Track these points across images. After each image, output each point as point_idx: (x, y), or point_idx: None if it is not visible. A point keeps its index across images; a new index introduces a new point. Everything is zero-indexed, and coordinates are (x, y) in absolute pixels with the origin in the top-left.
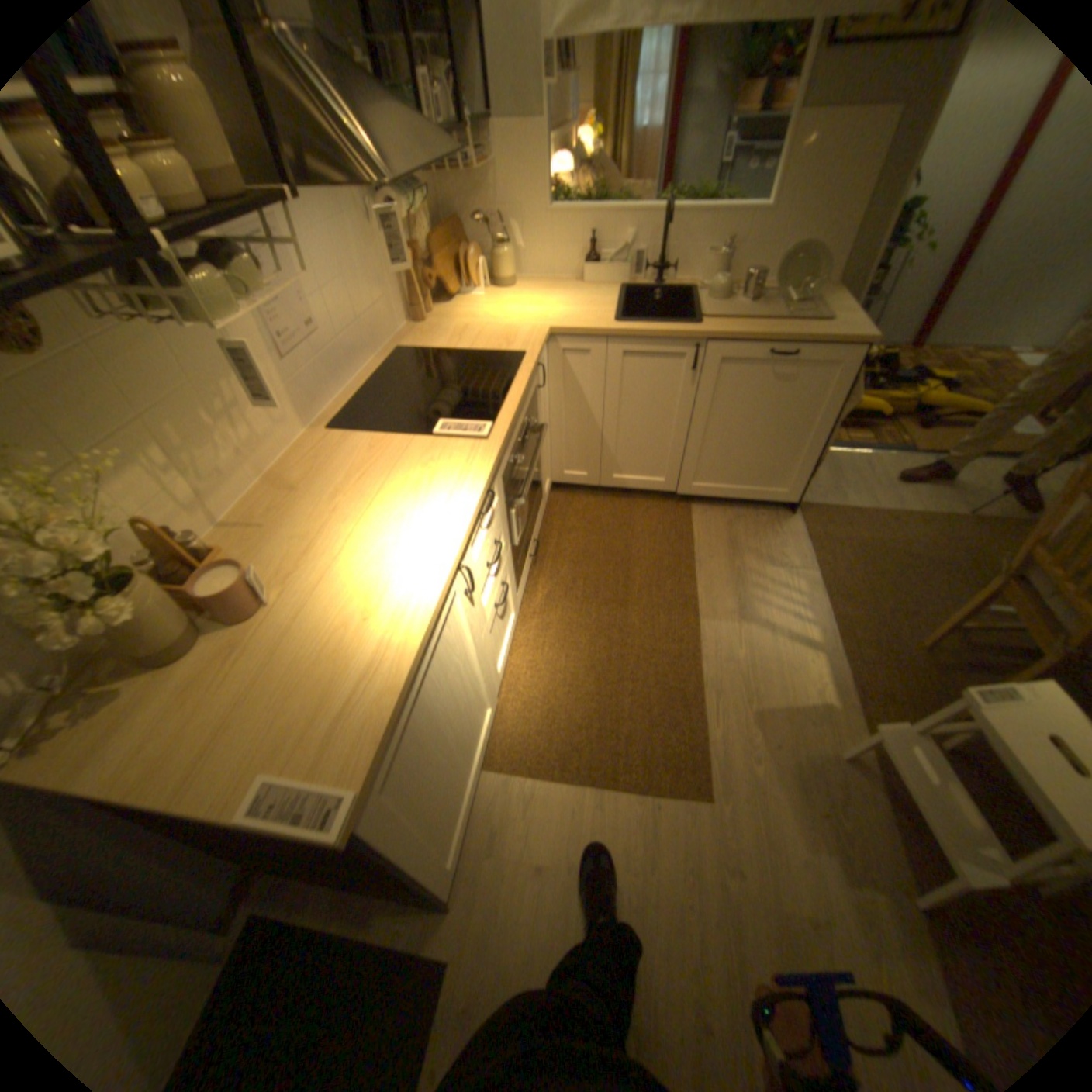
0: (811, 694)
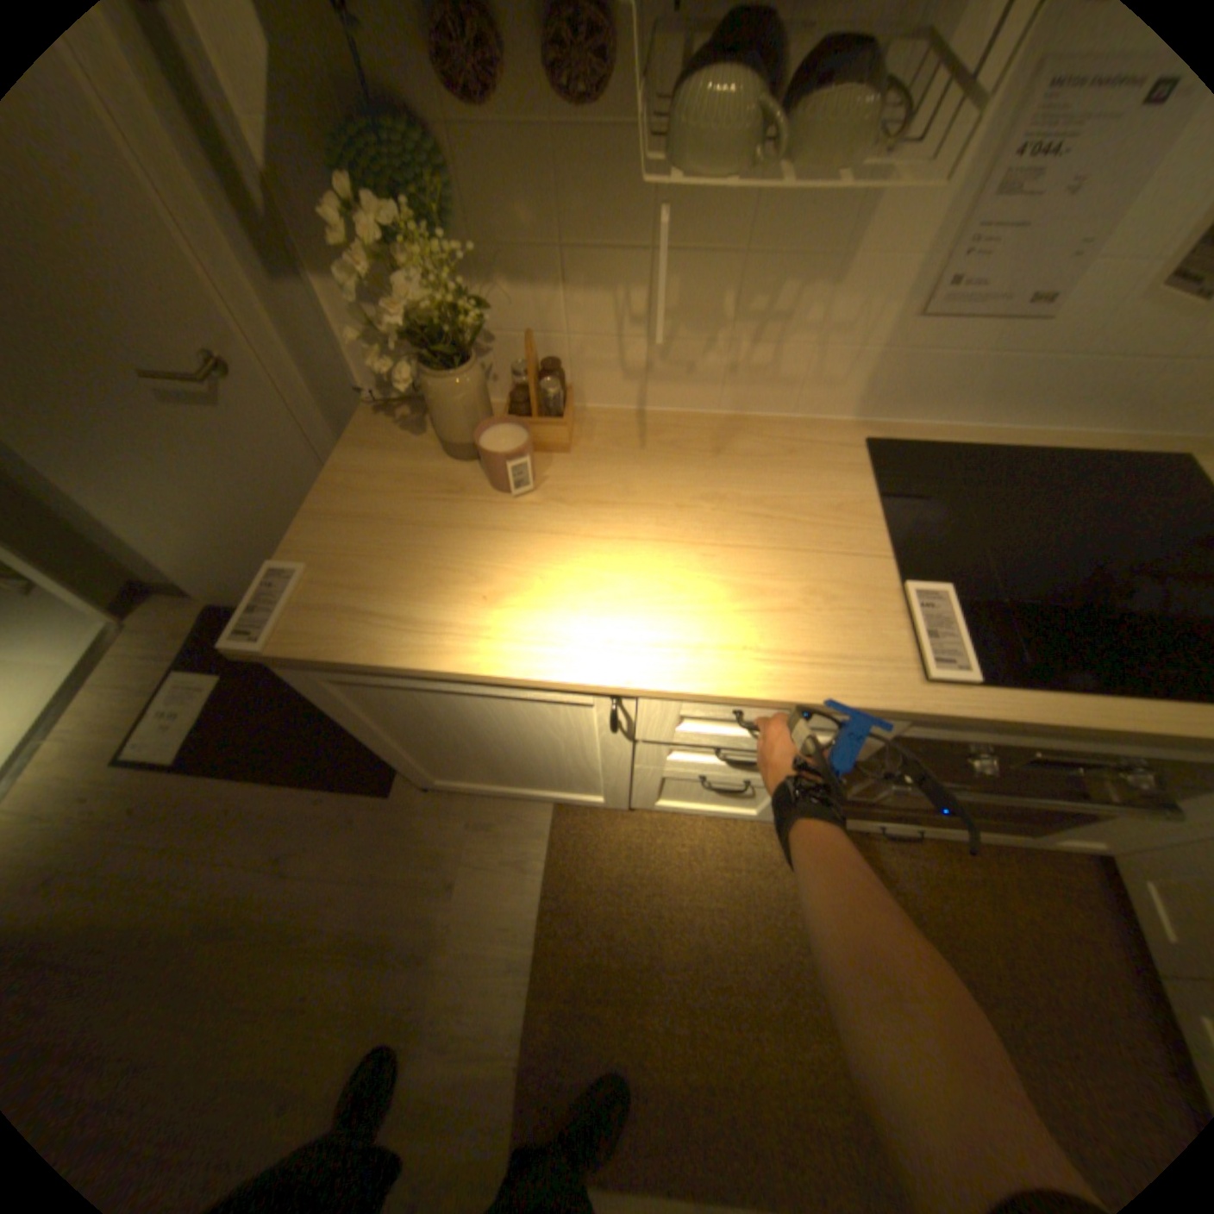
0: None
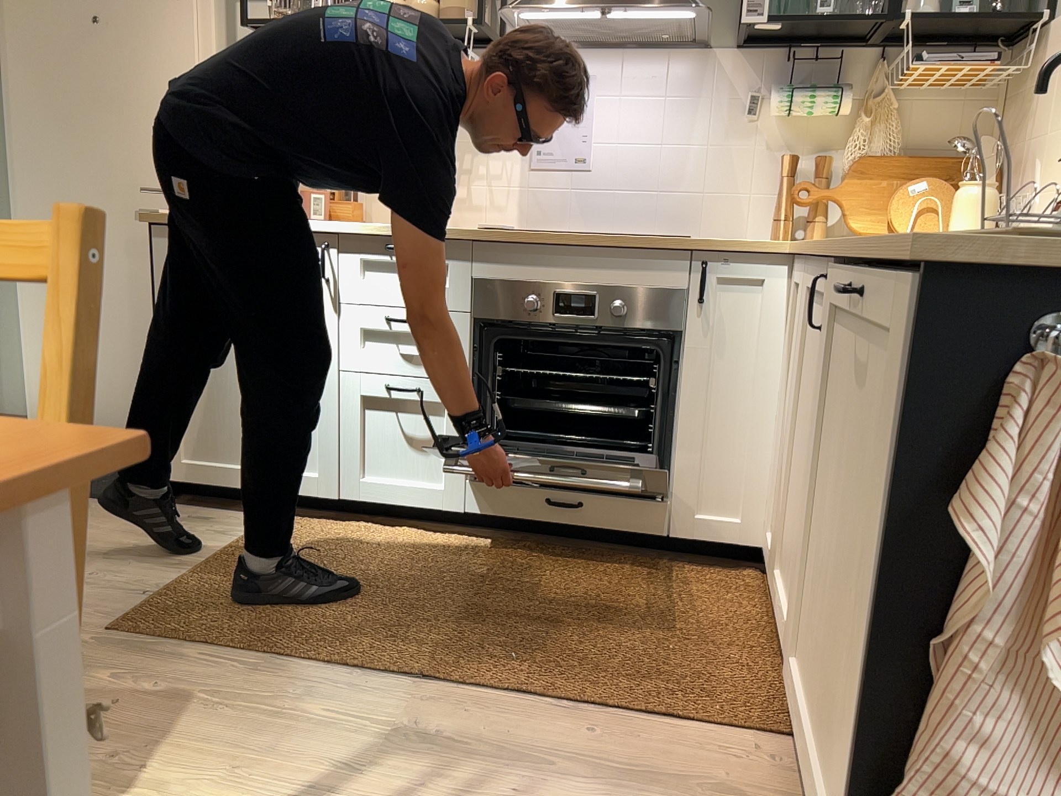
0: (172, 784)
